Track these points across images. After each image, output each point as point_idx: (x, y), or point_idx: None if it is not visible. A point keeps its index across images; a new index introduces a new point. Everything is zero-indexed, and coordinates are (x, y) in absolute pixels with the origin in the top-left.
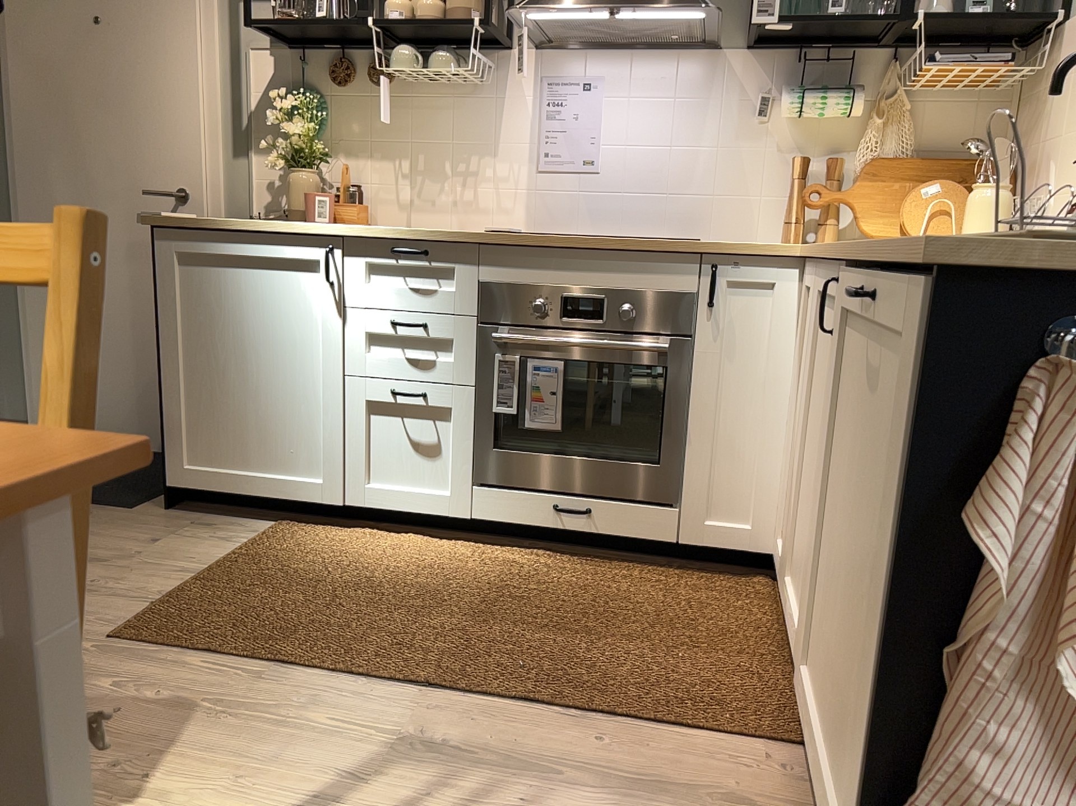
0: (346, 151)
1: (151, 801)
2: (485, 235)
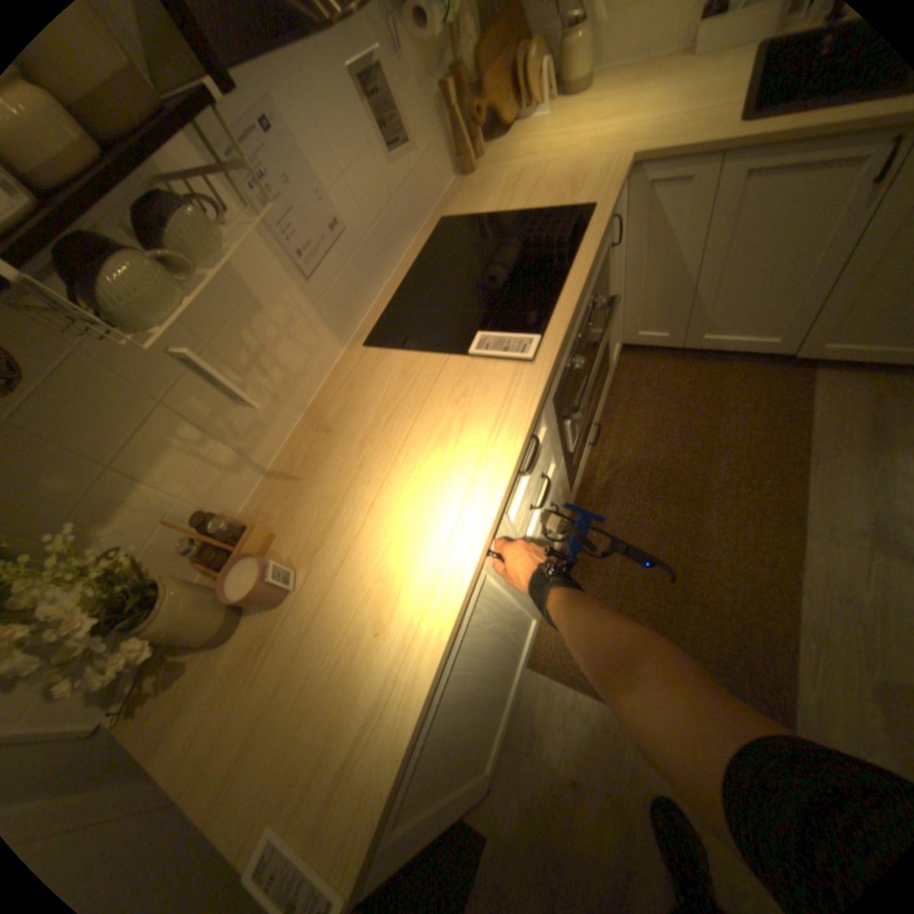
0: (101, 521)
1: None
2: (553, 362)
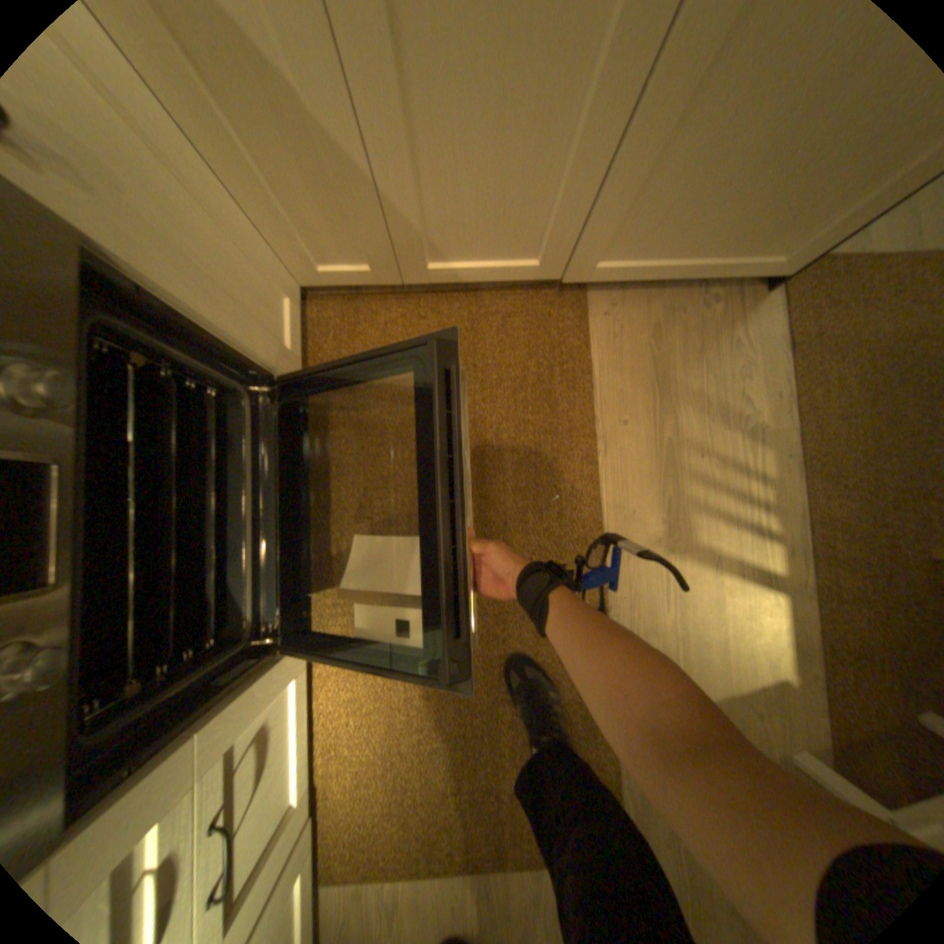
0: None
1: (780, 679)
2: None
